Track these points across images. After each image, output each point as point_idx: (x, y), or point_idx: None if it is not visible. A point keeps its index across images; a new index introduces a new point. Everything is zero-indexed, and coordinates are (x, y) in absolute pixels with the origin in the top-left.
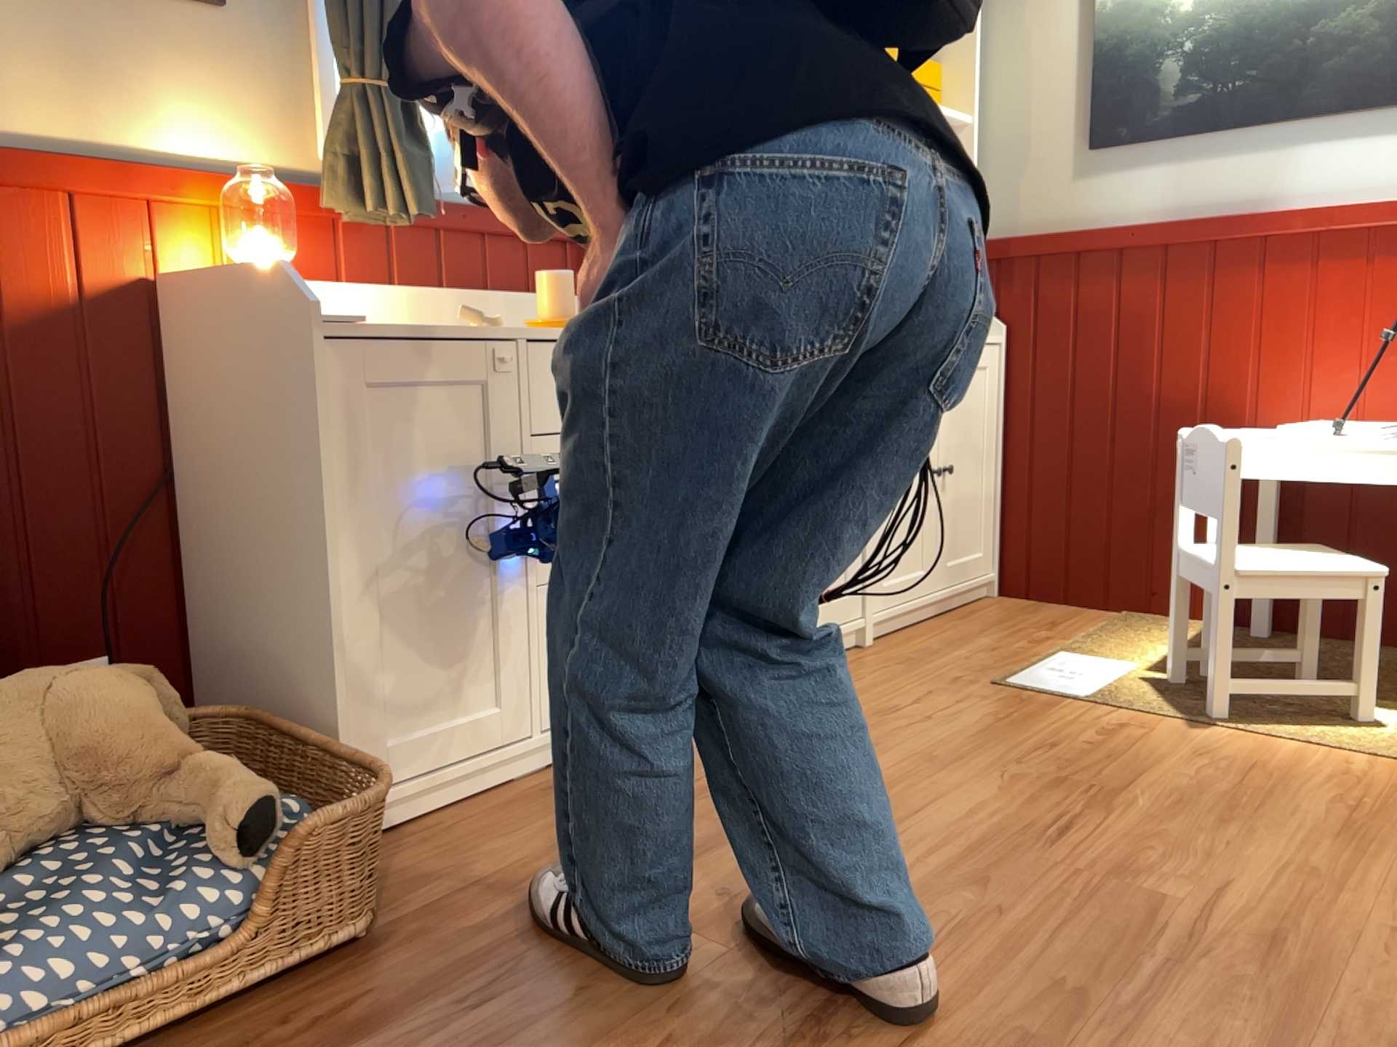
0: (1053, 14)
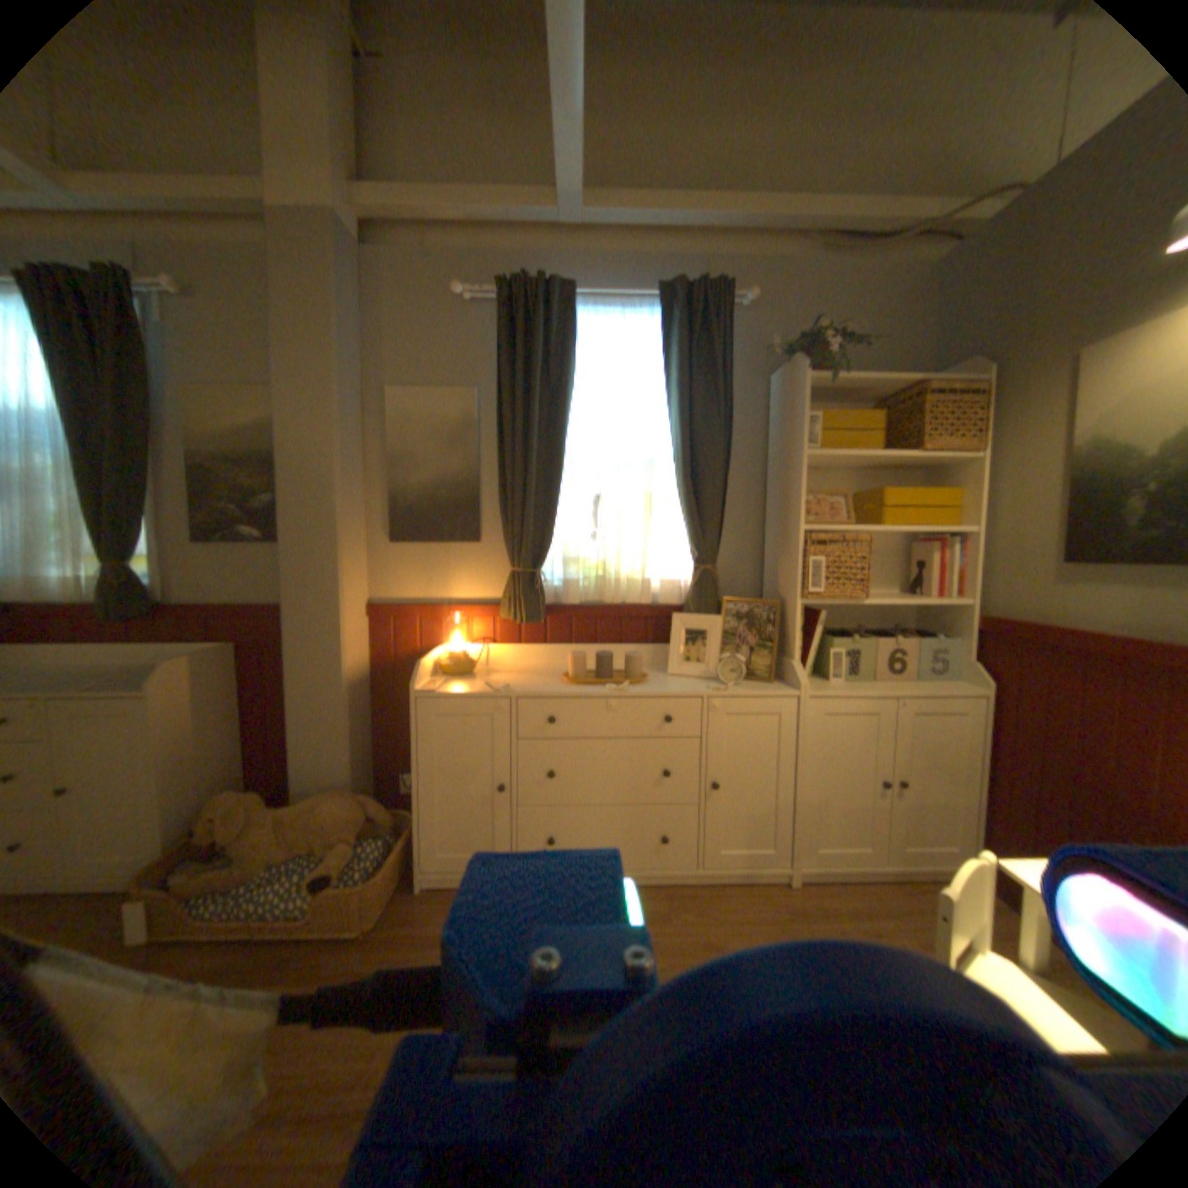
0: (1046, 451)
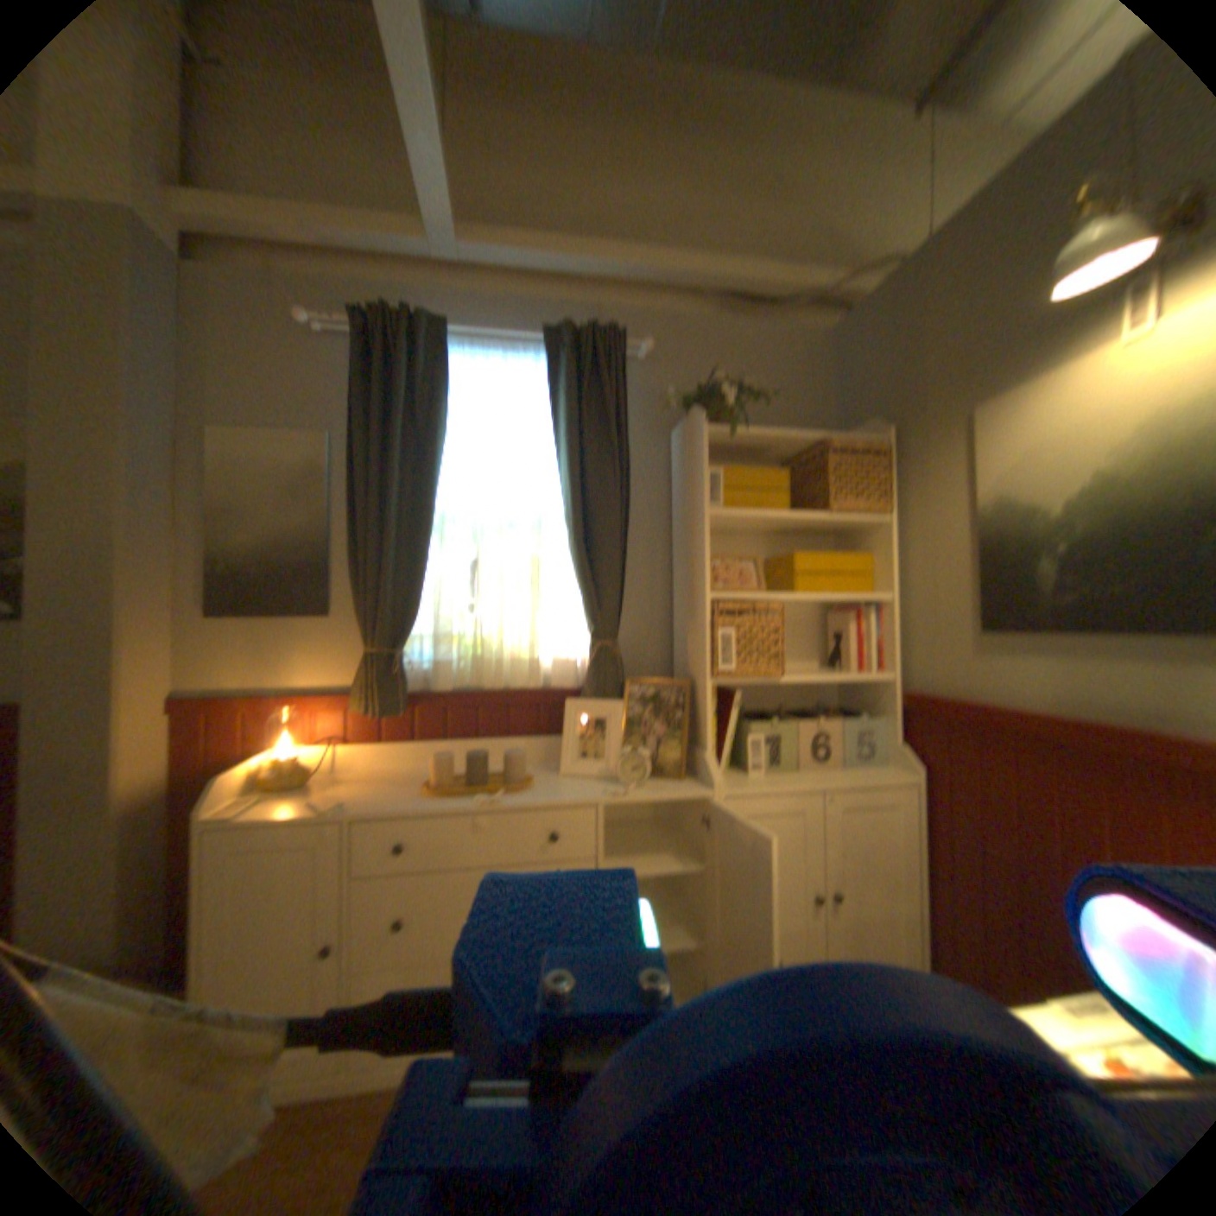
0: (951, 515)
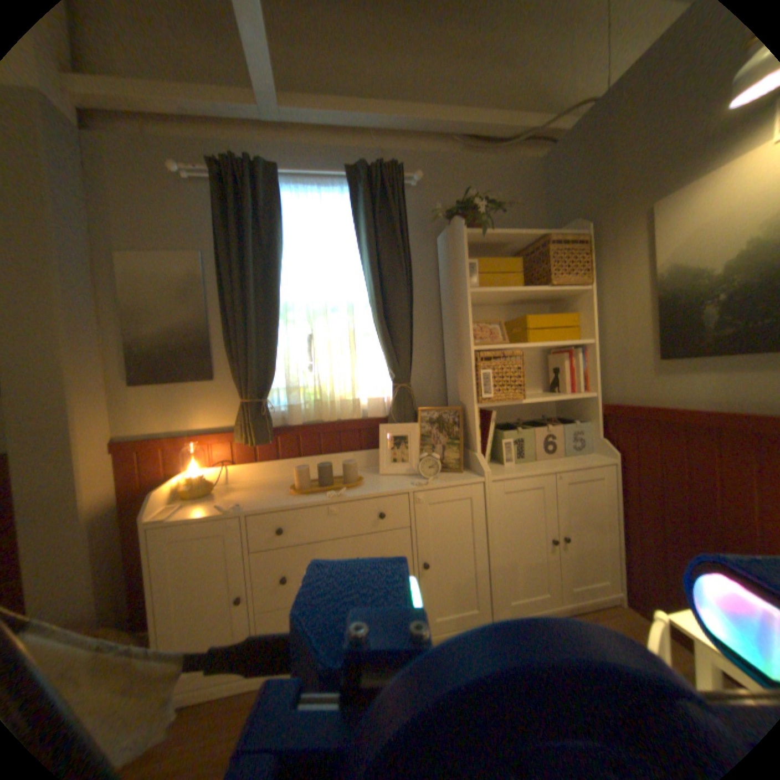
0: (636, 280)
